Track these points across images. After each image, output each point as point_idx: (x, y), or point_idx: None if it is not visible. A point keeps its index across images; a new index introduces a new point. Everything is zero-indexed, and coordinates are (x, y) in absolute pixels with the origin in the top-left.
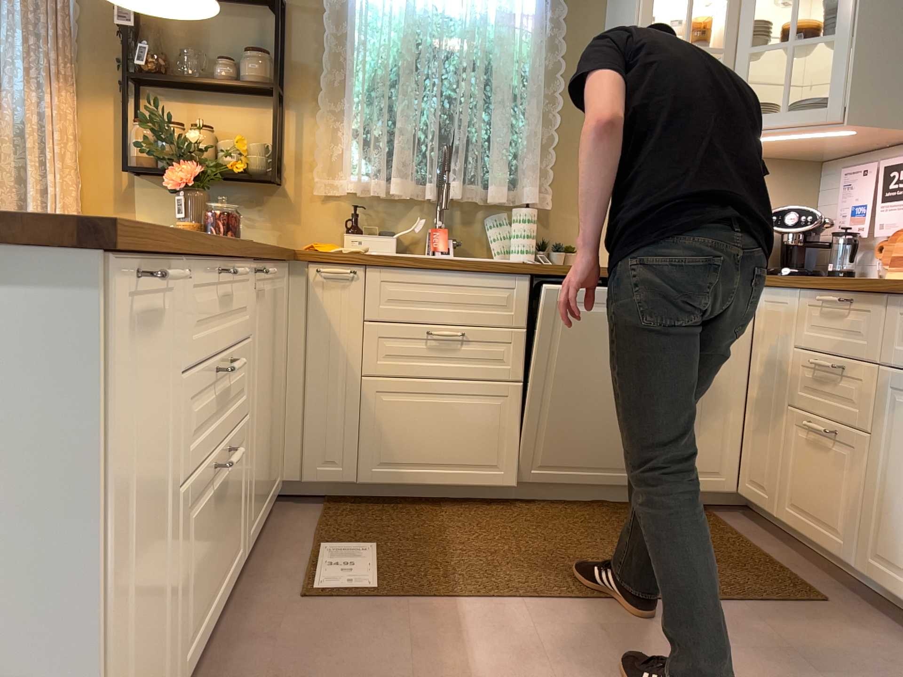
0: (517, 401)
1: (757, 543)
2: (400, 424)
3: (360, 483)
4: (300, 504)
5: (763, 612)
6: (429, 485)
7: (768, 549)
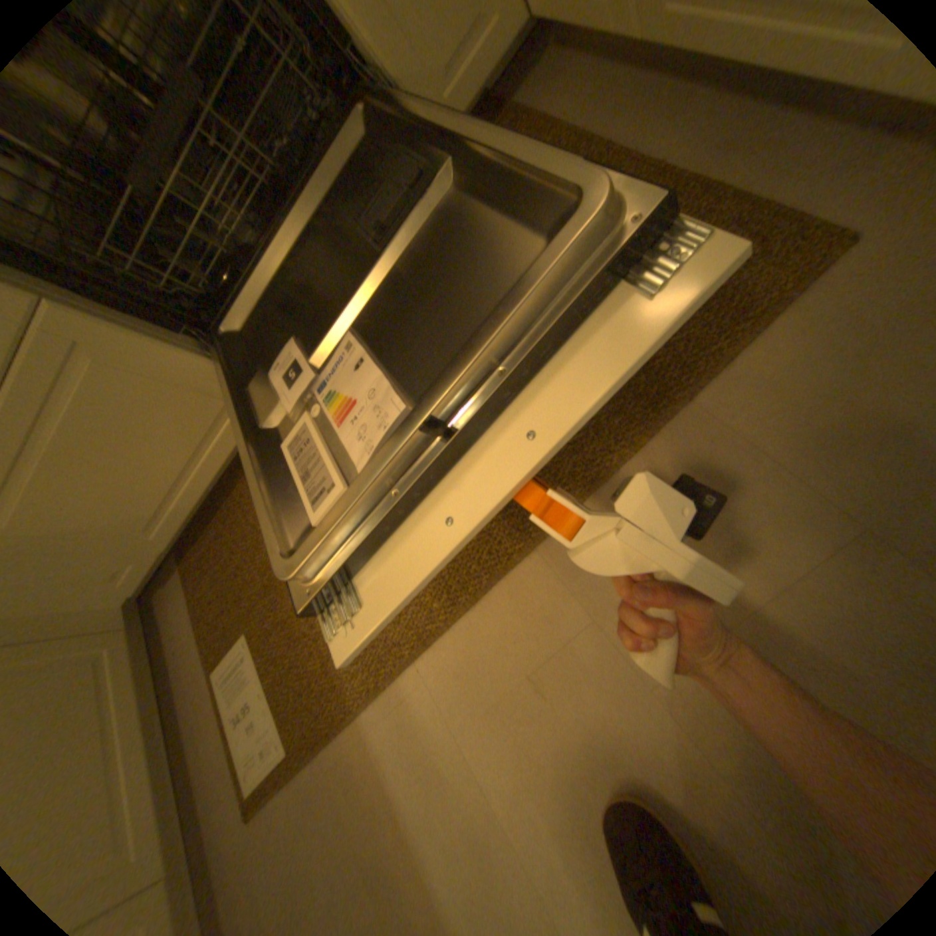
0: (89, 329)
1: (618, 128)
2: (69, 509)
3: (161, 549)
4: (163, 586)
5: (737, 398)
6: (206, 484)
7: (644, 130)
